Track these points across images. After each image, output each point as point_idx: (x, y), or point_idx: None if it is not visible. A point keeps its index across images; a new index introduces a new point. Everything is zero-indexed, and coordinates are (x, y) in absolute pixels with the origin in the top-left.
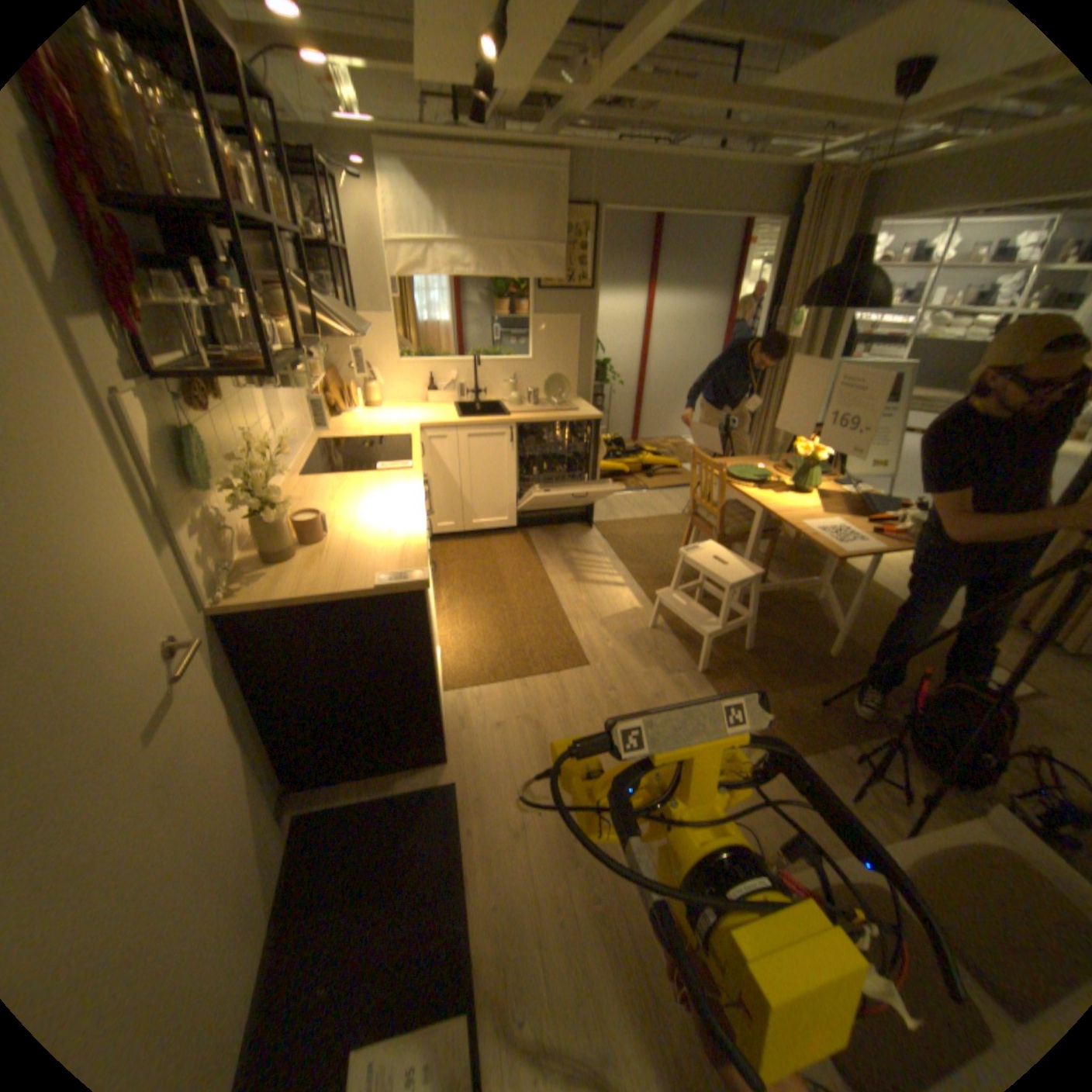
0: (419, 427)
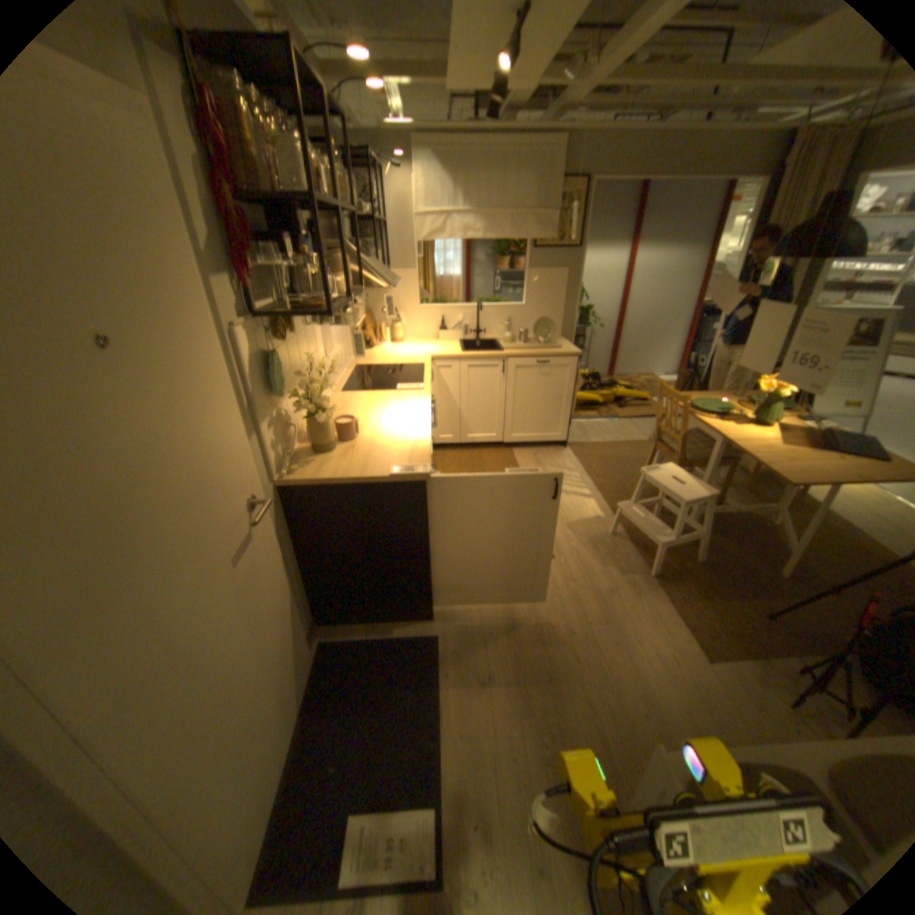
0: (431, 358)
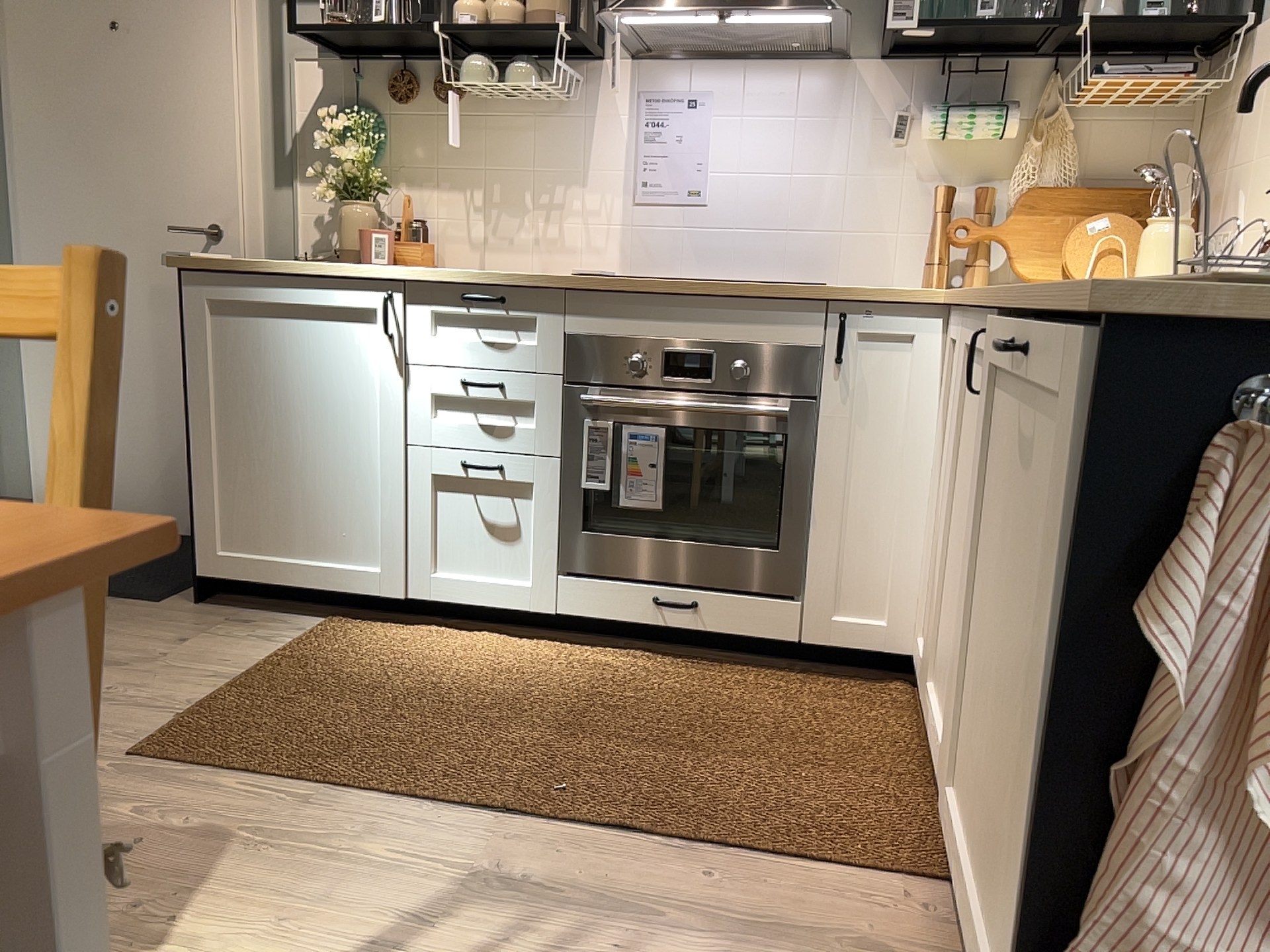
0: (937, 303)
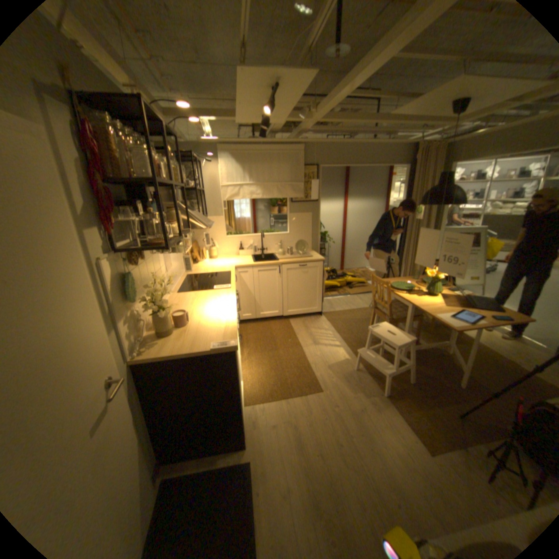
0: (234, 268)
